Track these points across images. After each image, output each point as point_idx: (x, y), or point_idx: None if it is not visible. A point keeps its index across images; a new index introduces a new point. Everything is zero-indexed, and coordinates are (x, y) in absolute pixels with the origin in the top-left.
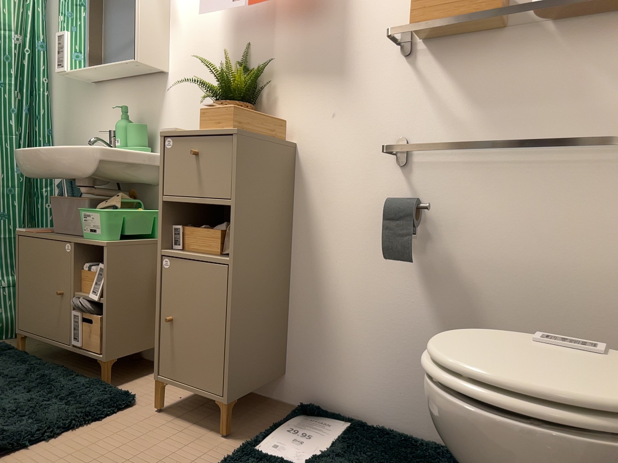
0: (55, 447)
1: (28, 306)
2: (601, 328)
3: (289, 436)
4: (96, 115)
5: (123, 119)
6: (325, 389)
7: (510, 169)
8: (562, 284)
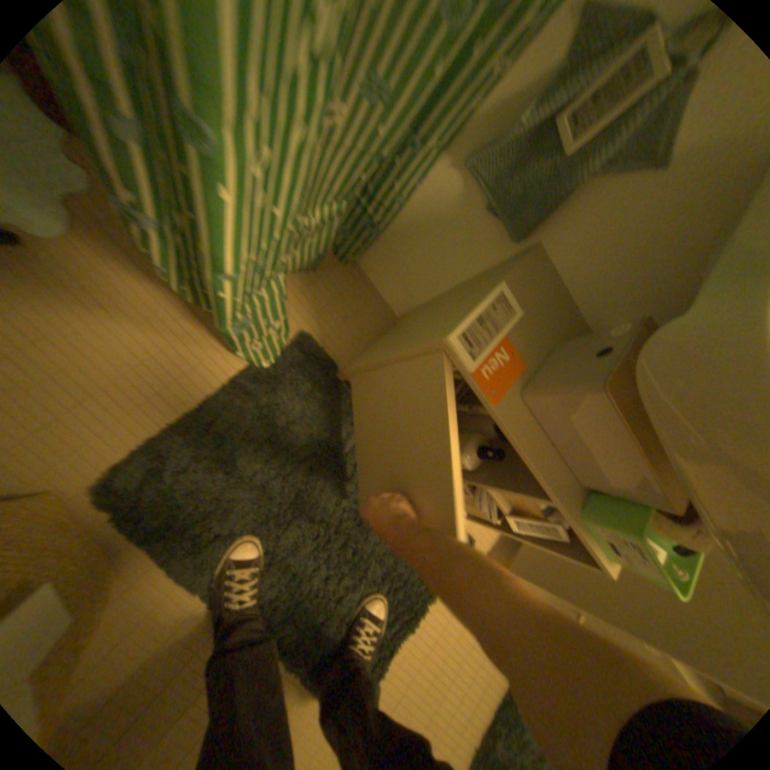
0: (427, 632)
1: (388, 395)
2: None
3: None
4: None
5: None
6: None
7: None
8: None
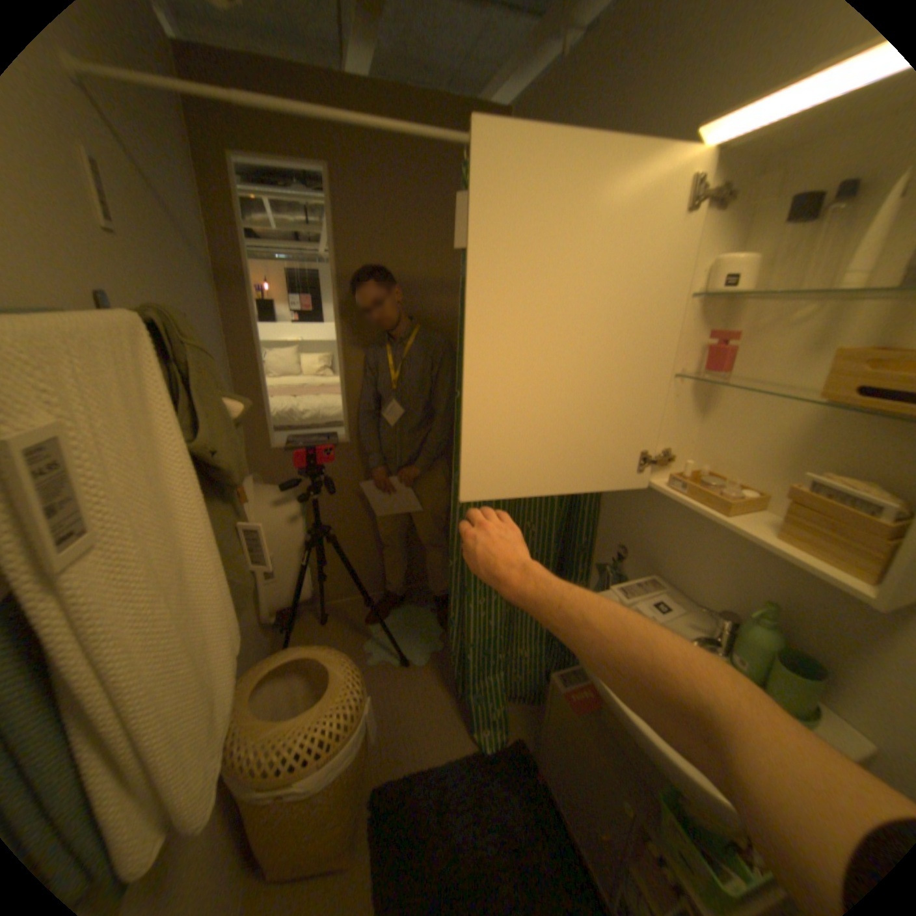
0: None
1: (556, 769)
2: None
3: None
4: (682, 526)
5: (766, 629)
6: None
7: None
8: None
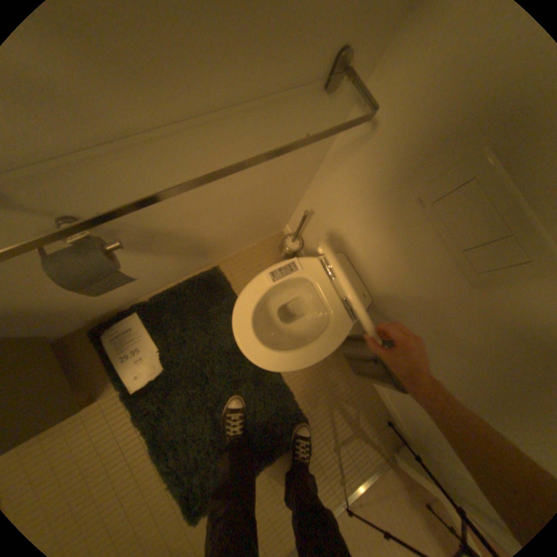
0: None
1: None
2: (265, 201)
3: (126, 363)
4: None
5: None
6: (91, 315)
7: (182, 135)
8: (244, 196)
